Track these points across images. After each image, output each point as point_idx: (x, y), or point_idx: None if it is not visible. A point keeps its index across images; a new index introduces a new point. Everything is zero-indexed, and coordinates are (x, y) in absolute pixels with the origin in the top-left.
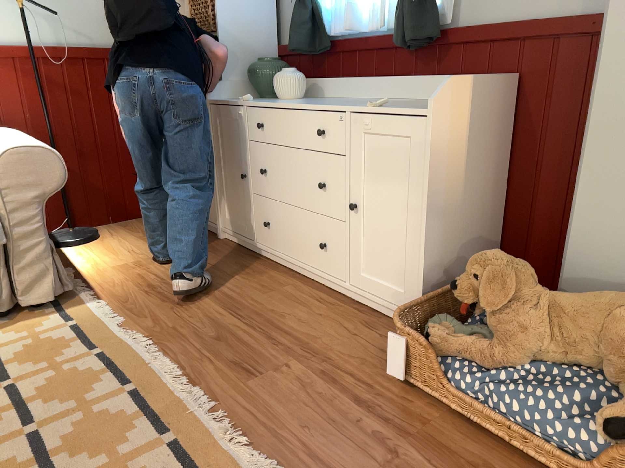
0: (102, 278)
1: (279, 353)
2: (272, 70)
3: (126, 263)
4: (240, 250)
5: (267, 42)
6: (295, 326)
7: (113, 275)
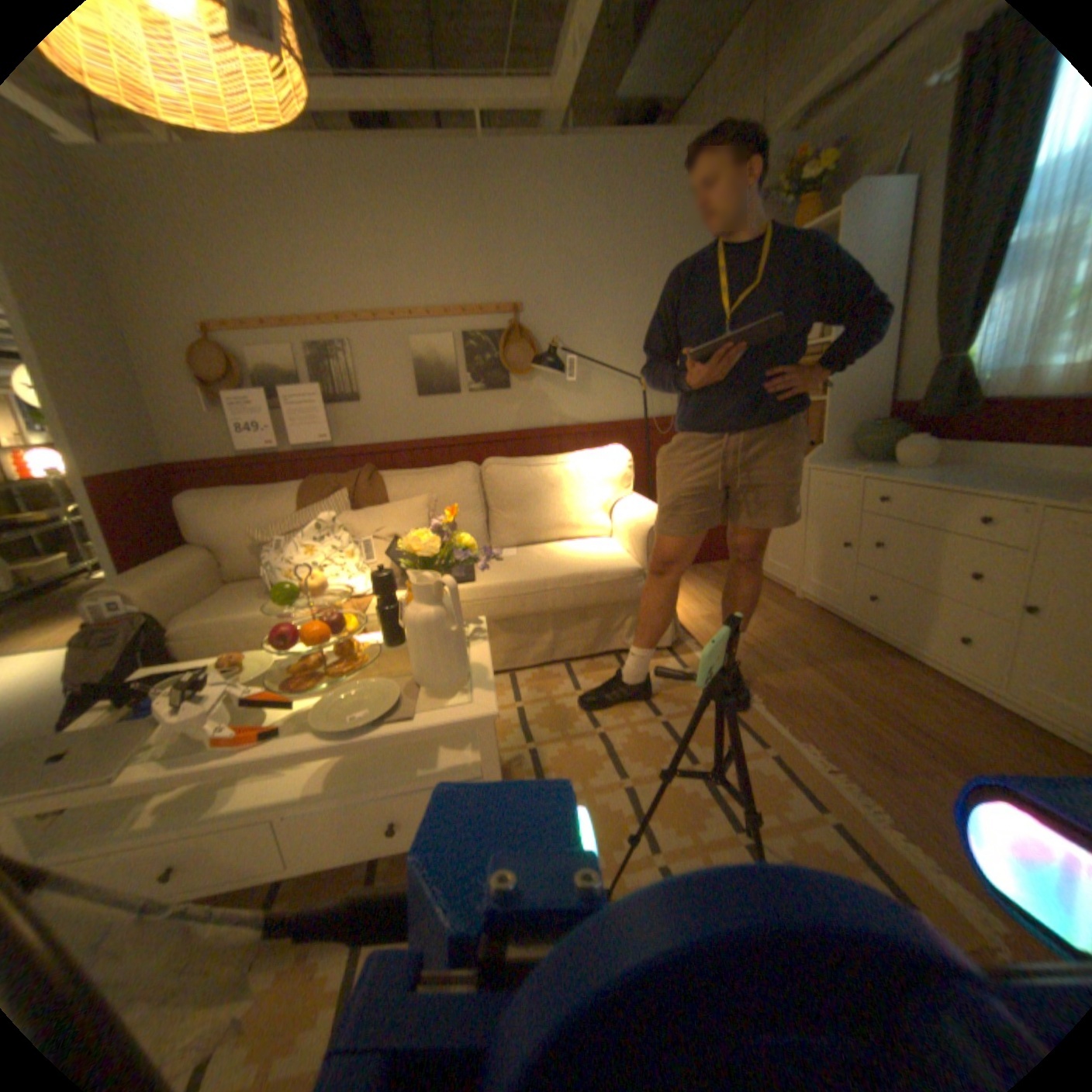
0: (696, 627)
1: (926, 758)
2: (894, 433)
3: (713, 614)
4: (829, 617)
5: (881, 397)
6: (935, 728)
7: (705, 625)
